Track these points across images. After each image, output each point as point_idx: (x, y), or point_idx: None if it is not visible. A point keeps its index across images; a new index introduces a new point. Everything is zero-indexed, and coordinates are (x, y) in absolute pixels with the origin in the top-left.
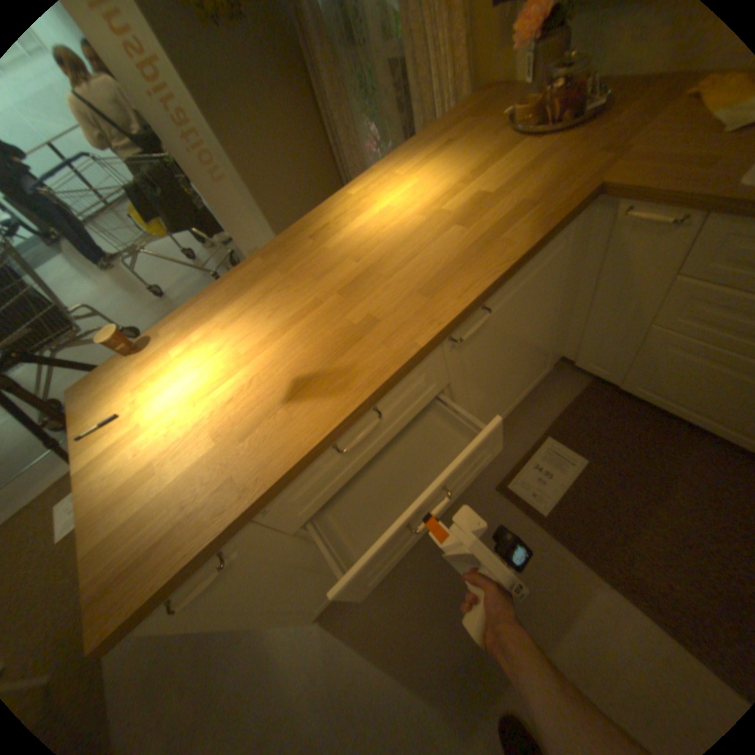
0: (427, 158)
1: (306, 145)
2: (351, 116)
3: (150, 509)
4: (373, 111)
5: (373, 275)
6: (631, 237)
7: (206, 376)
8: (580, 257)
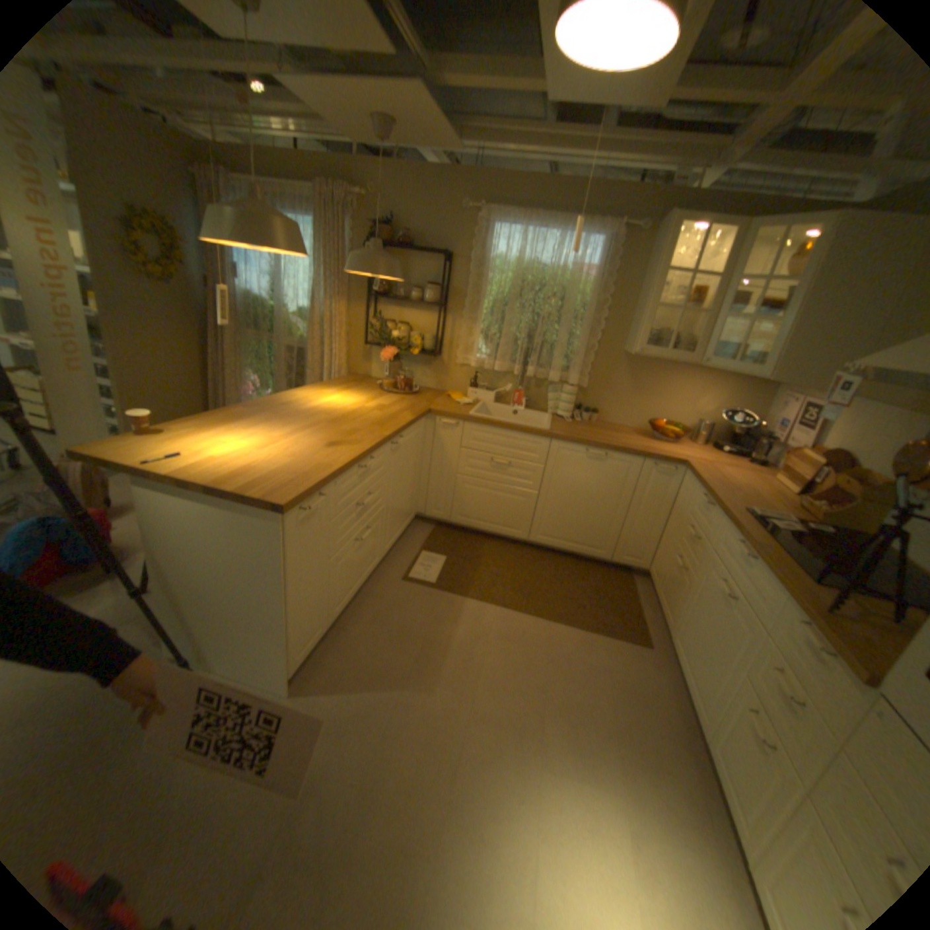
0: (340, 391)
1: (184, 373)
2: (240, 367)
3: (272, 474)
4: (261, 369)
5: (343, 419)
6: (441, 433)
7: (256, 442)
8: (423, 443)
